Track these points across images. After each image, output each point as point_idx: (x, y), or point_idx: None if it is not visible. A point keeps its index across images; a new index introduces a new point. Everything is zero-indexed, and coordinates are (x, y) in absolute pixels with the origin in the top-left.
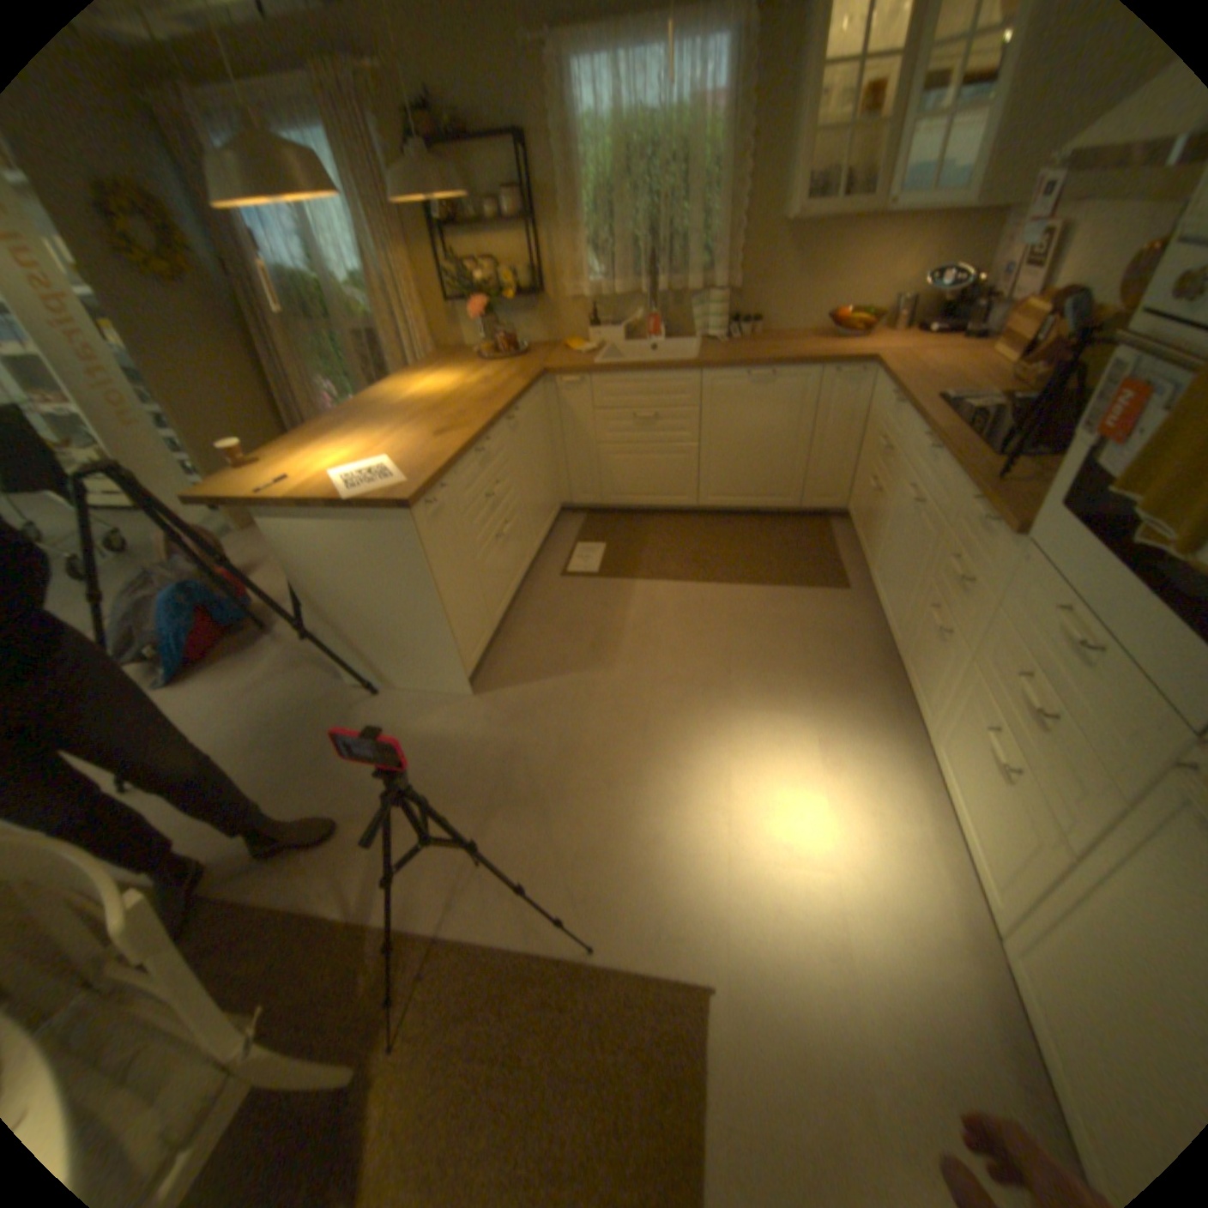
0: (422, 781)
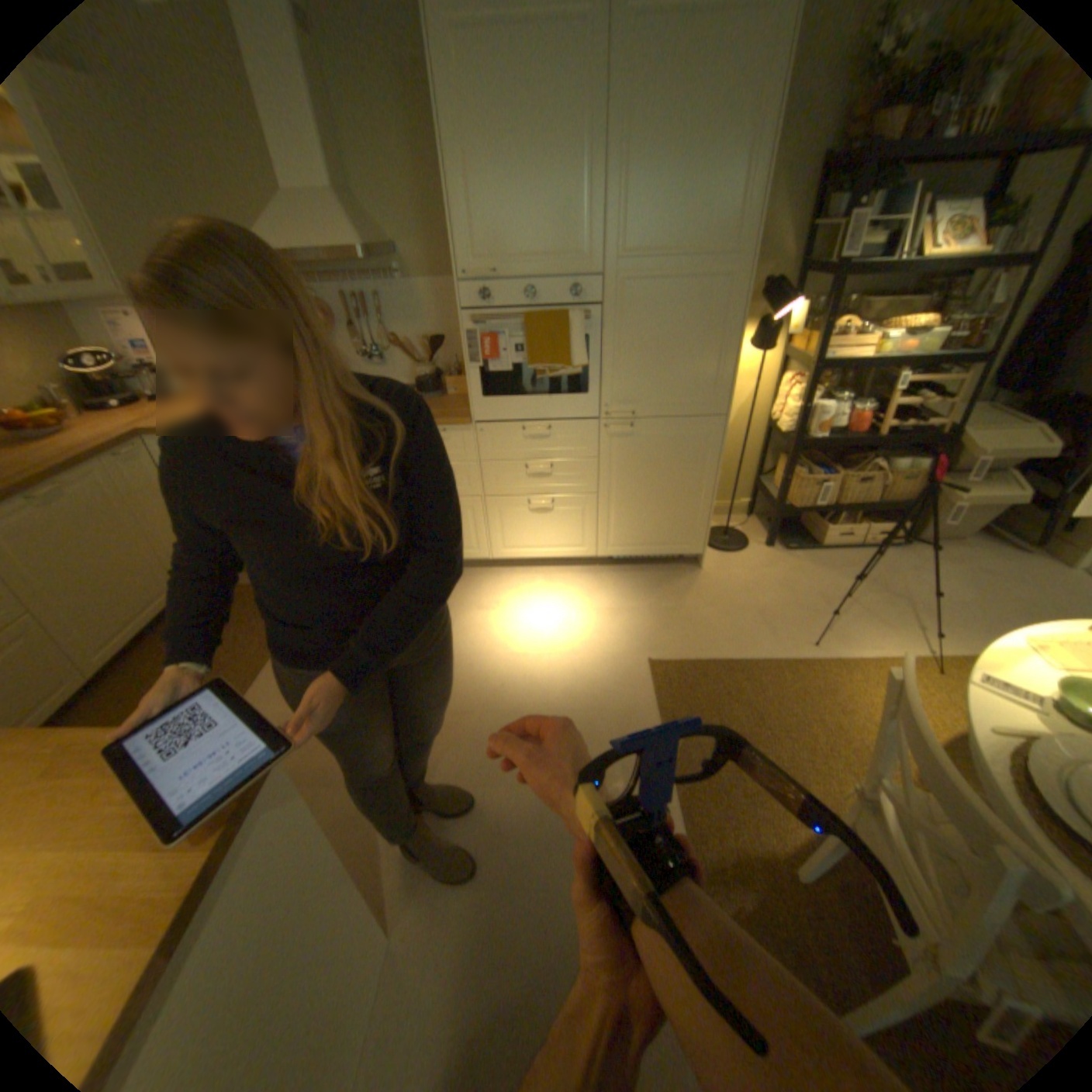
0: (533, 950)
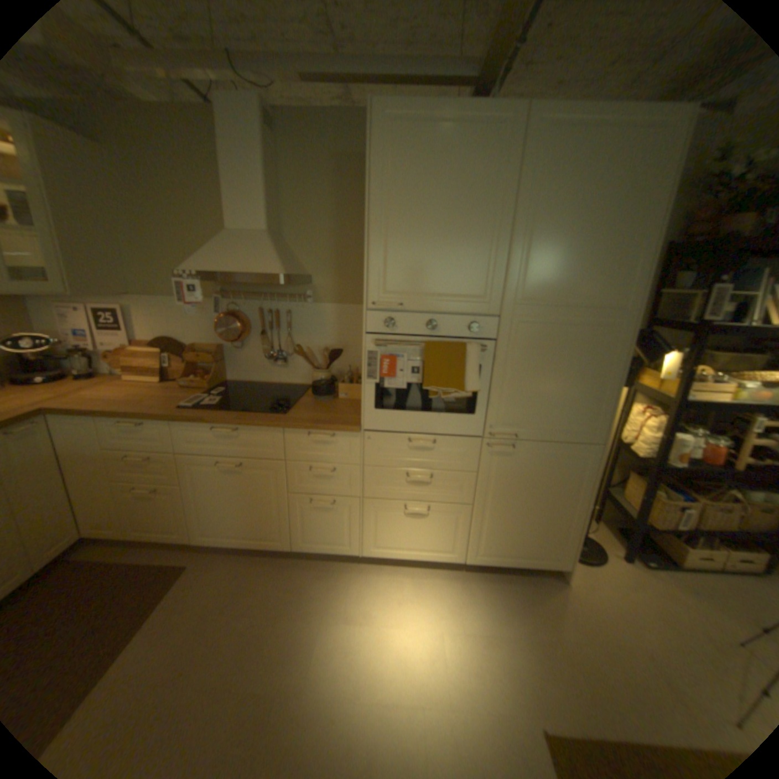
0: None
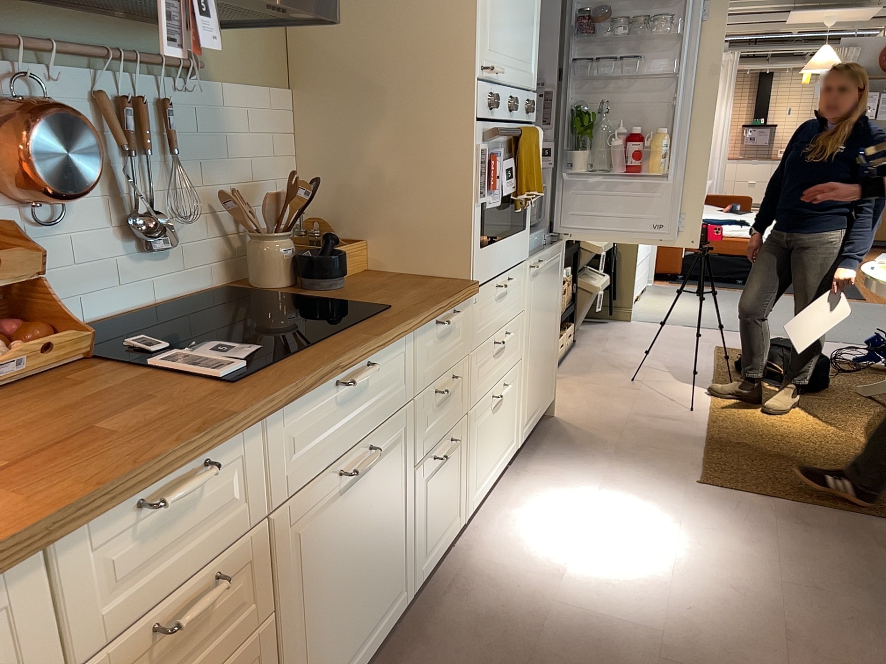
0: None
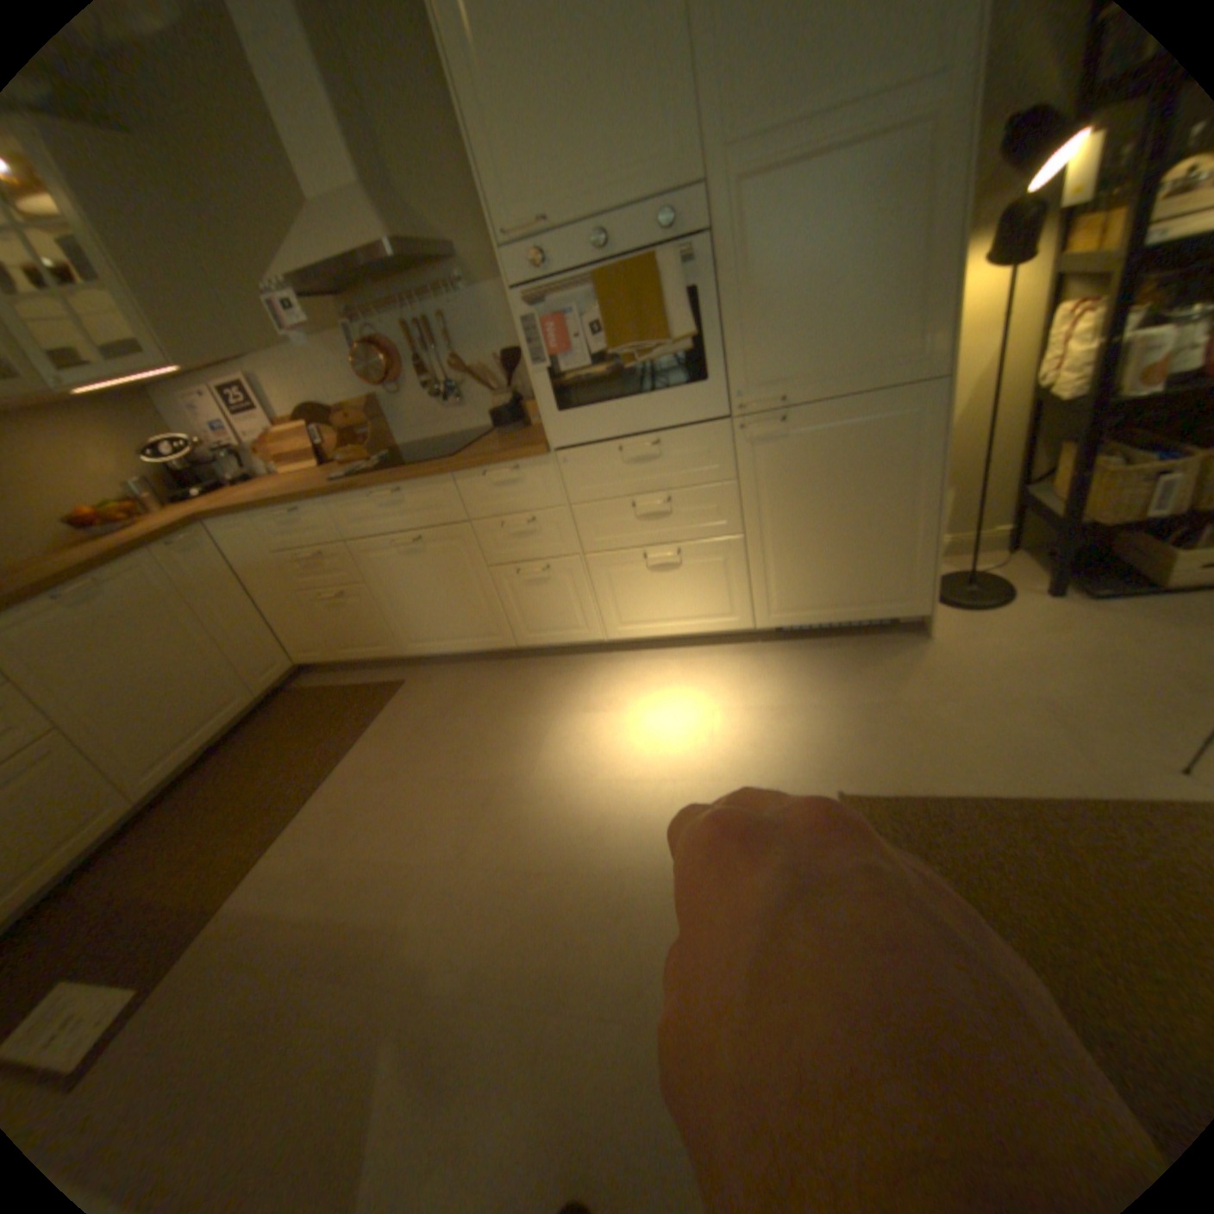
0: None
